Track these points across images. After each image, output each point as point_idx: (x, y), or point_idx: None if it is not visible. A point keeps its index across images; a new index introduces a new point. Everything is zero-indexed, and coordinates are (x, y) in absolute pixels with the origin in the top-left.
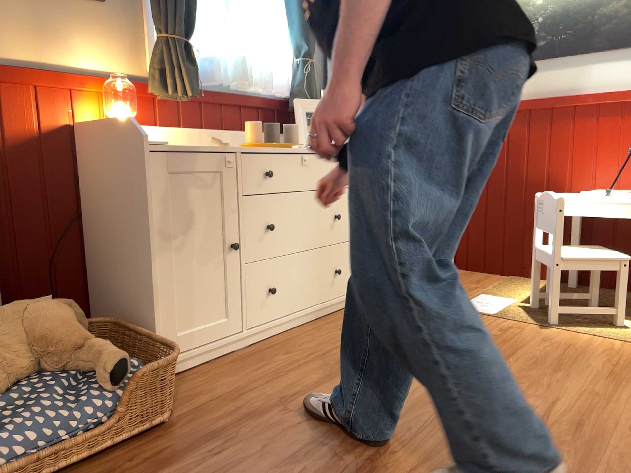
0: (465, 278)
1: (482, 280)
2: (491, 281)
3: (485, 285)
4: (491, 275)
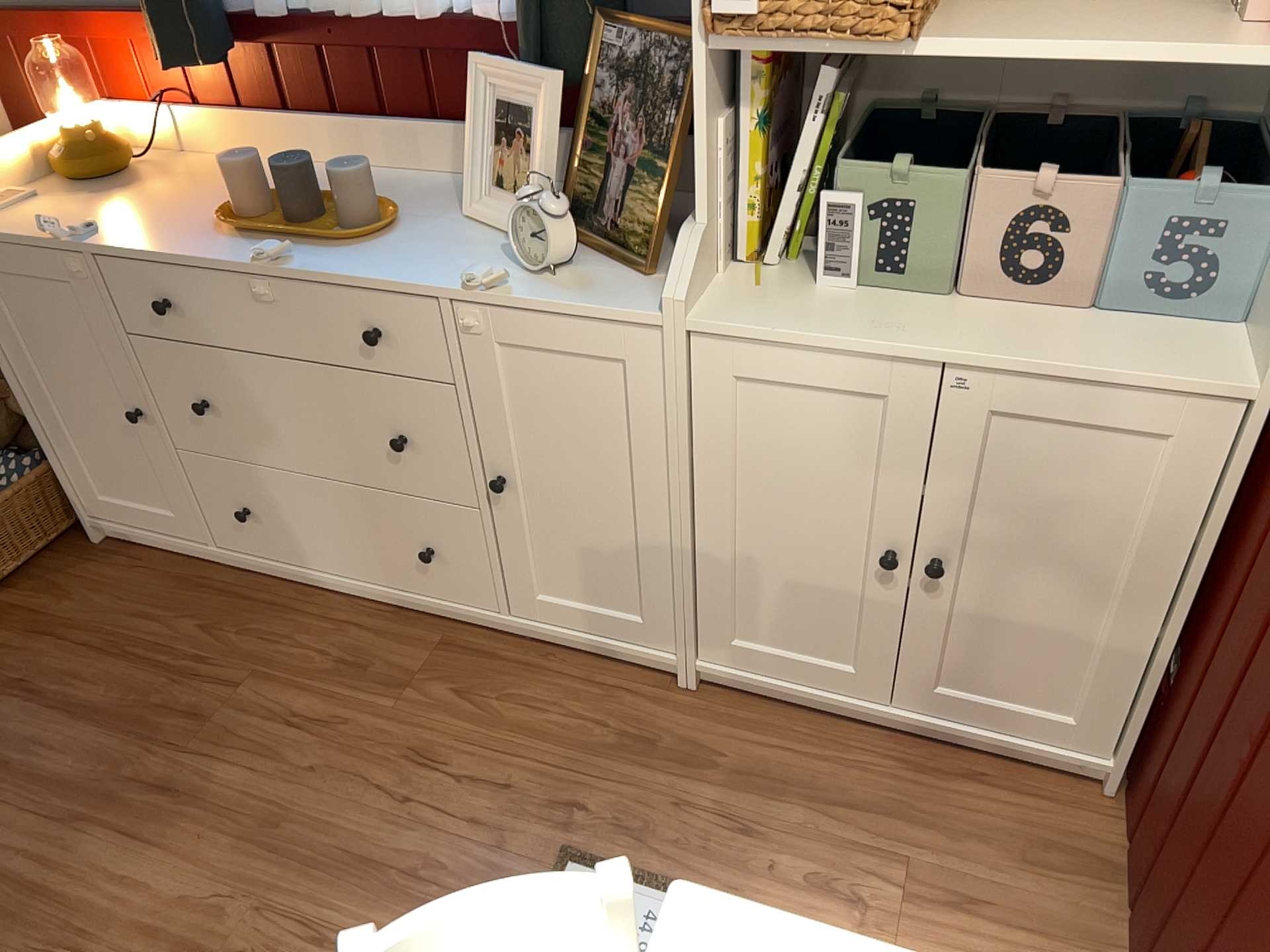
0: (979, 848)
1: (976, 909)
2: (975, 942)
3: (902, 923)
4: (1088, 938)
